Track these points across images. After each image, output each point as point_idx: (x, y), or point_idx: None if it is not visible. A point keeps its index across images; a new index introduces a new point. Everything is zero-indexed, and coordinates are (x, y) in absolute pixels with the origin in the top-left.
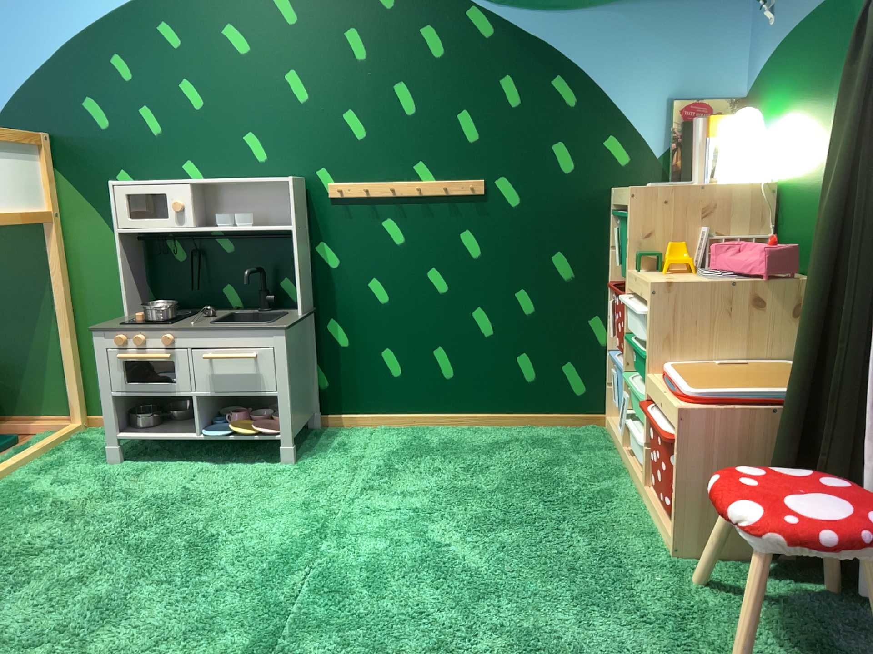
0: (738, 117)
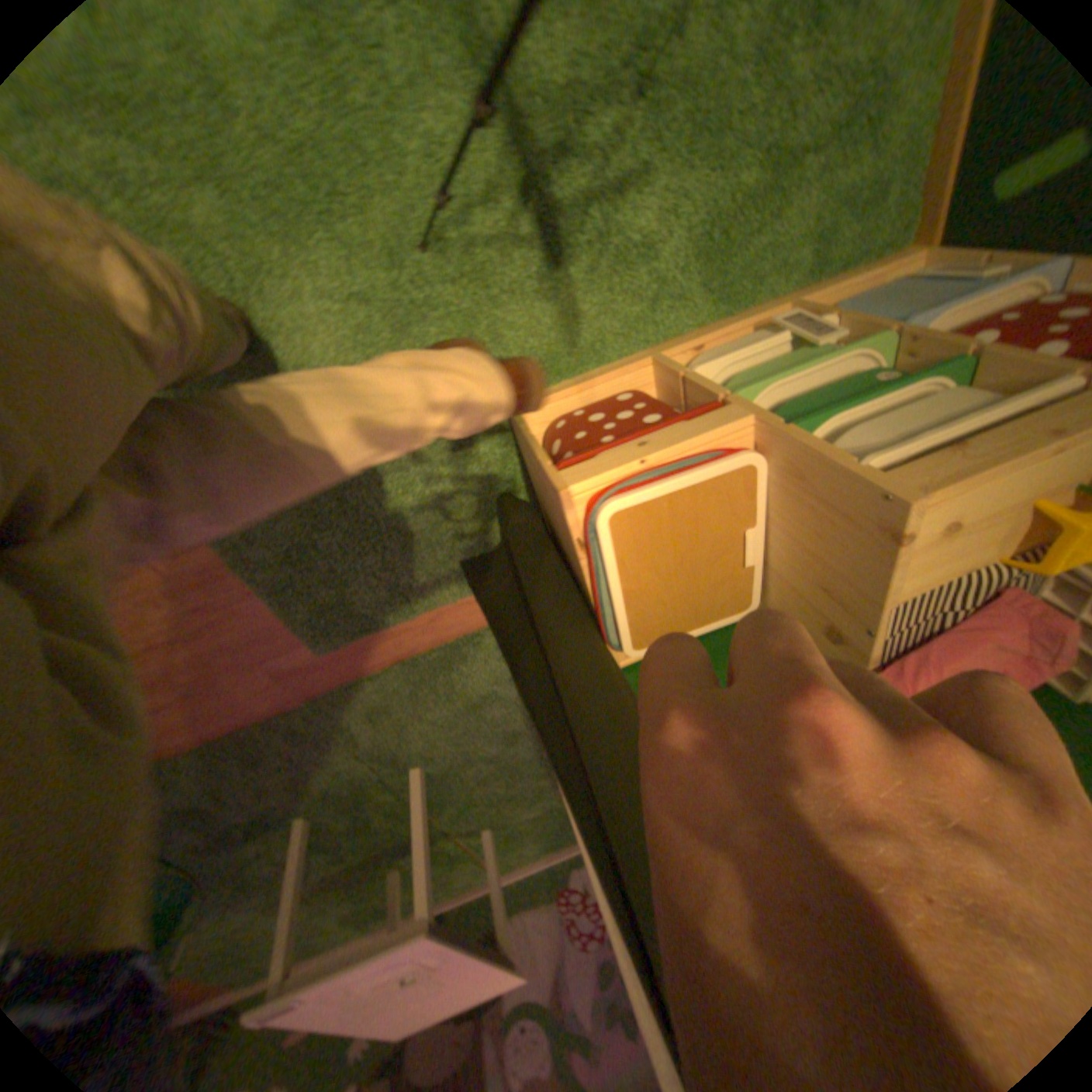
0: None
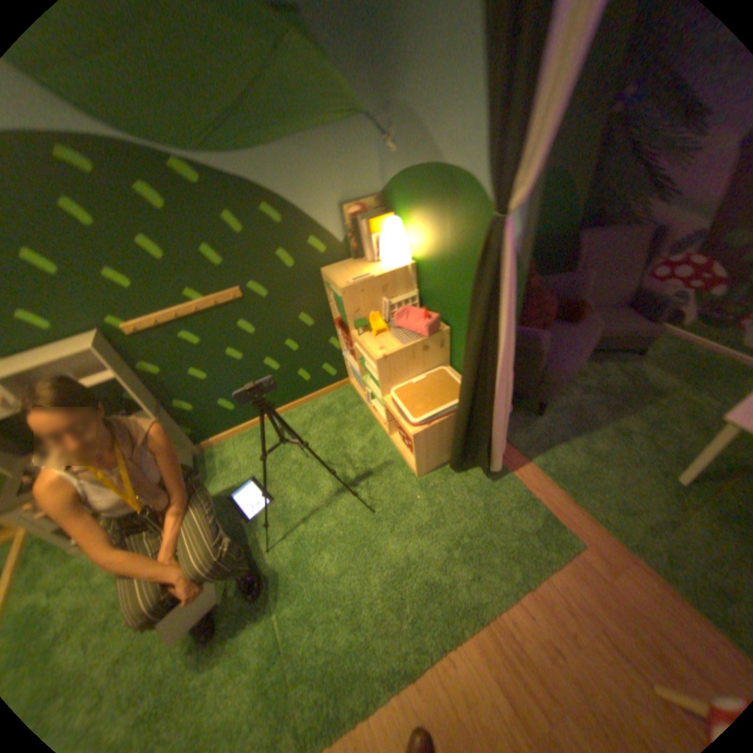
0: (387, 224)
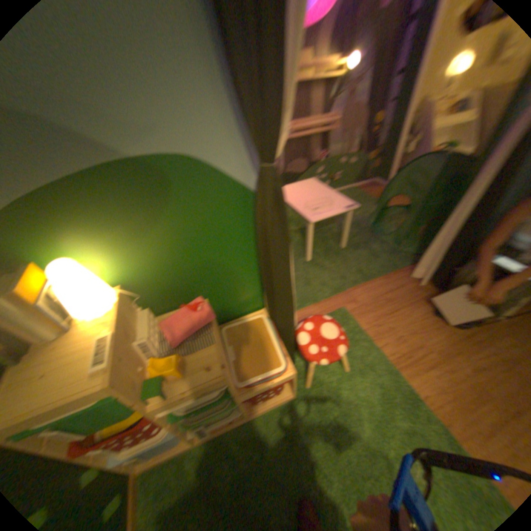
0: (55, 268)
